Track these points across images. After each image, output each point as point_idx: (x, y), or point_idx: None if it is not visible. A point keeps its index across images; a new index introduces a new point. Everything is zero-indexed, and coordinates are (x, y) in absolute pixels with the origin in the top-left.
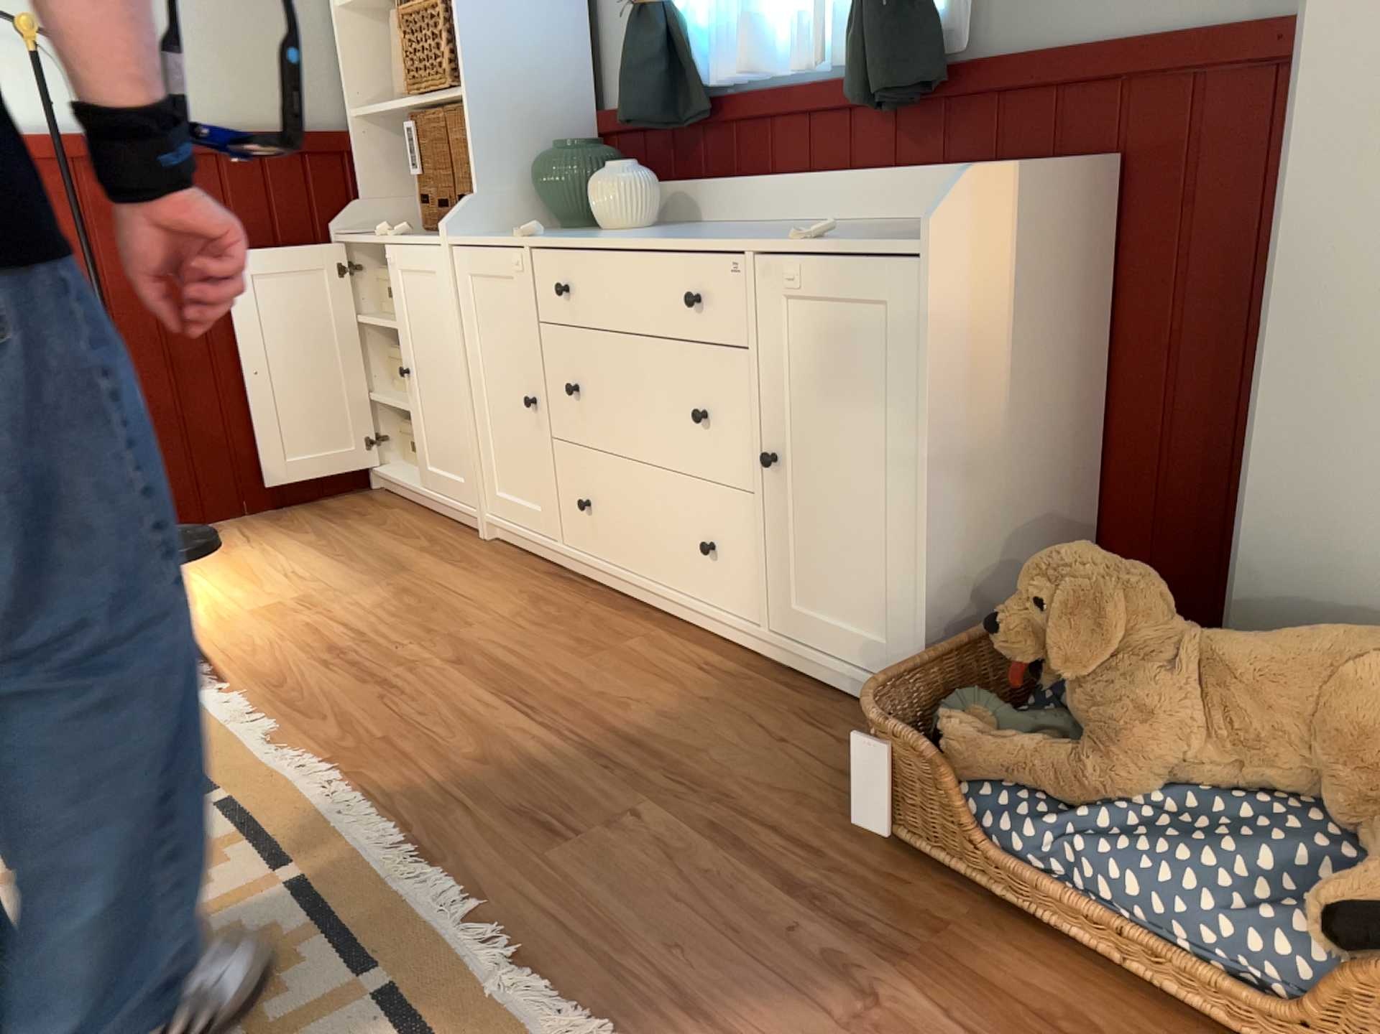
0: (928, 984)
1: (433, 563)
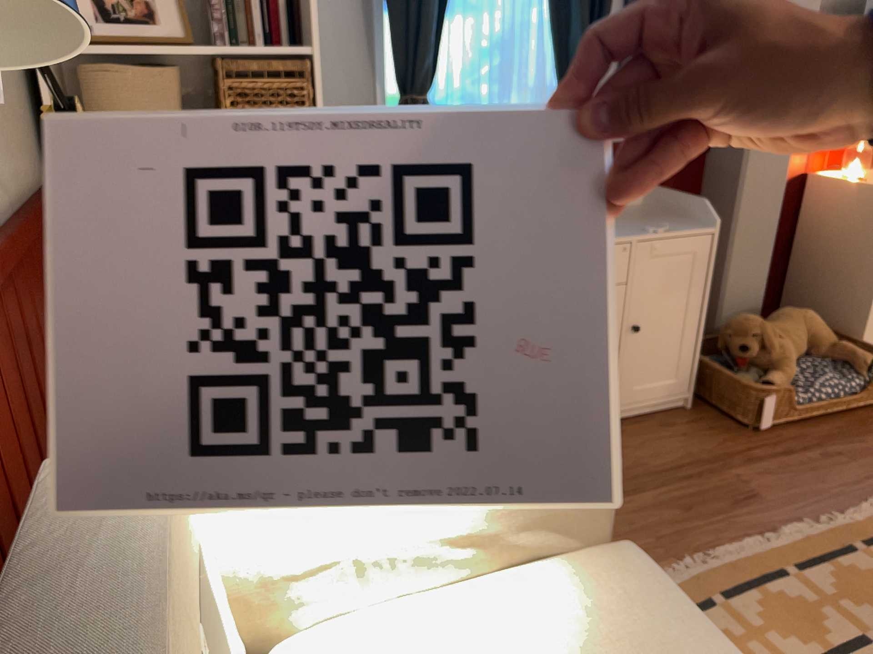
0: (832, 444)
1: None
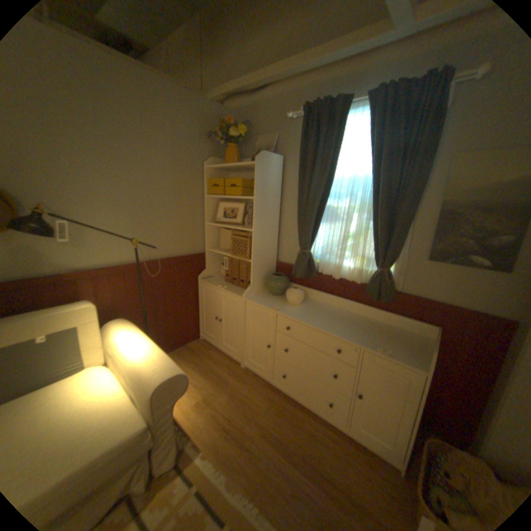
0: None
1: (233, 381)
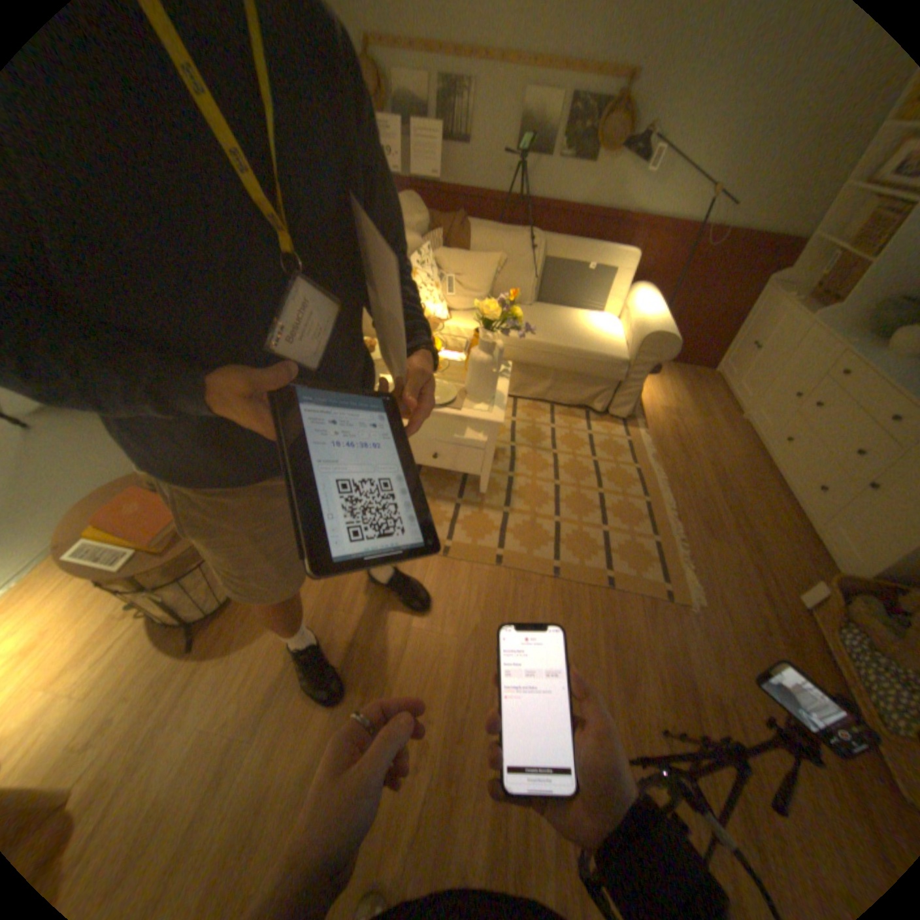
0: (787, 646)
1: (721, 420)
